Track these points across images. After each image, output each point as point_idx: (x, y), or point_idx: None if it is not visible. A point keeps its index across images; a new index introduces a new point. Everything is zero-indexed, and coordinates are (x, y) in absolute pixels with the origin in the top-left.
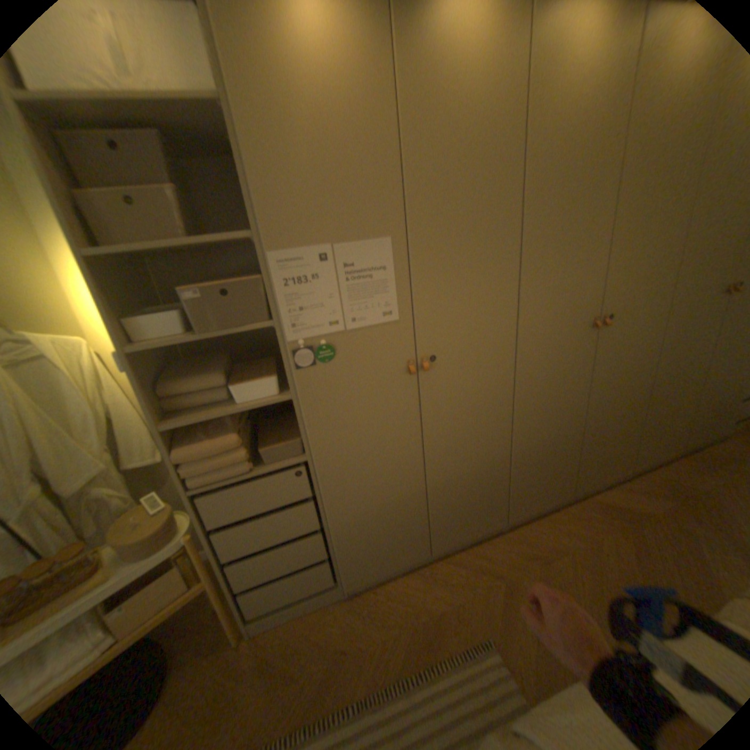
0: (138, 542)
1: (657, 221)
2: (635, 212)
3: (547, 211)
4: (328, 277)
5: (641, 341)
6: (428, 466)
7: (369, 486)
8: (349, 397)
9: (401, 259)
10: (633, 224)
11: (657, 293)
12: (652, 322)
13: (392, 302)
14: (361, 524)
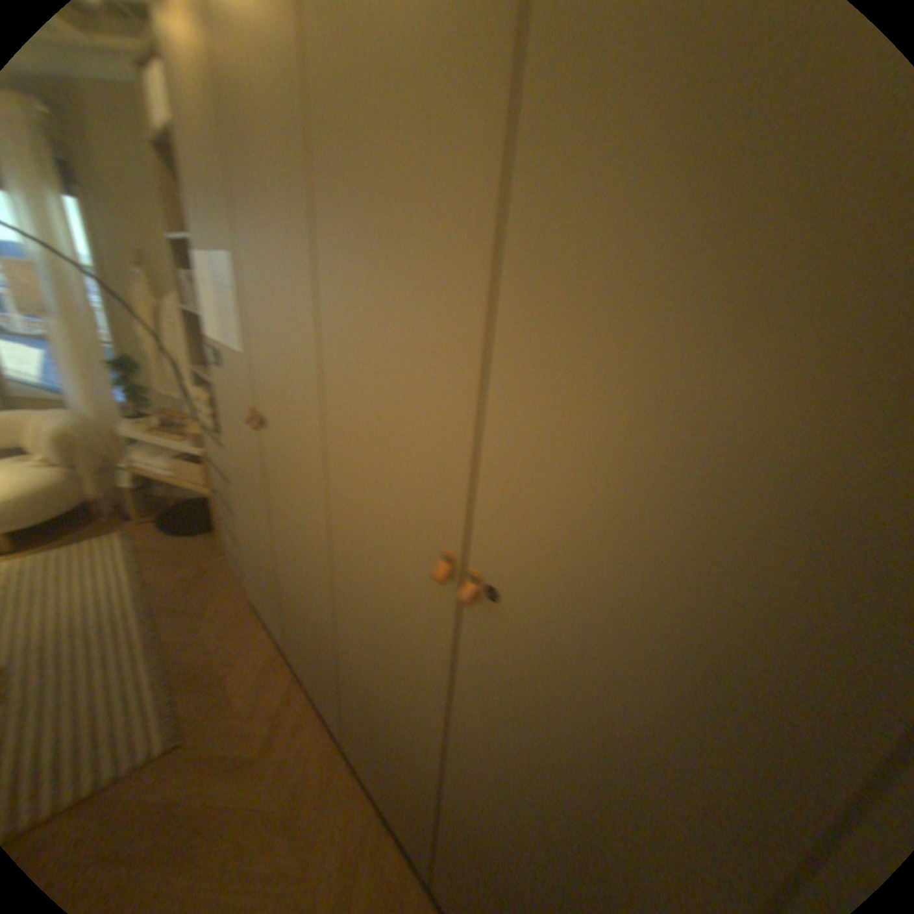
0: (185, 434)
1: (700, 350)
2: (565, 281)
3: (334, 238)
4: (206, 284)
5: (602, 792)
6: (271, 549)
7: (244, 516)
8: (226, 413)
9: (231, 280)
10: (557, 329)
11: (697, 698)
12: (658, 781)
13: (232, 330)
14: (244, 546)
